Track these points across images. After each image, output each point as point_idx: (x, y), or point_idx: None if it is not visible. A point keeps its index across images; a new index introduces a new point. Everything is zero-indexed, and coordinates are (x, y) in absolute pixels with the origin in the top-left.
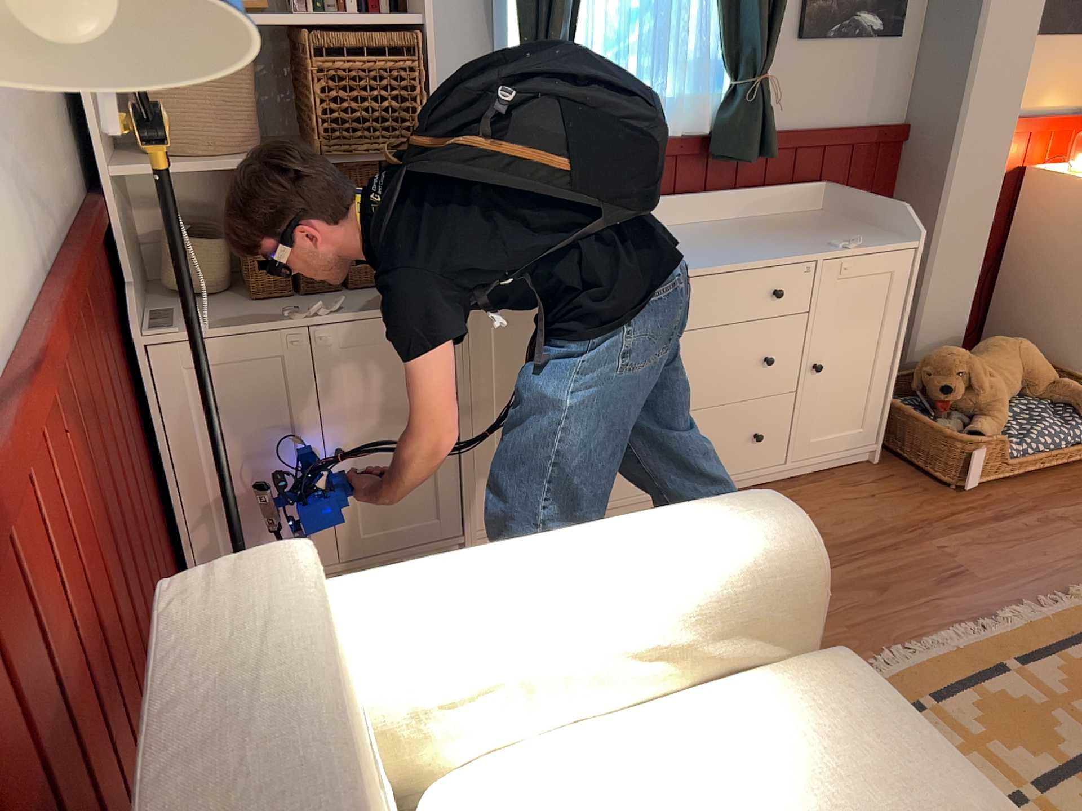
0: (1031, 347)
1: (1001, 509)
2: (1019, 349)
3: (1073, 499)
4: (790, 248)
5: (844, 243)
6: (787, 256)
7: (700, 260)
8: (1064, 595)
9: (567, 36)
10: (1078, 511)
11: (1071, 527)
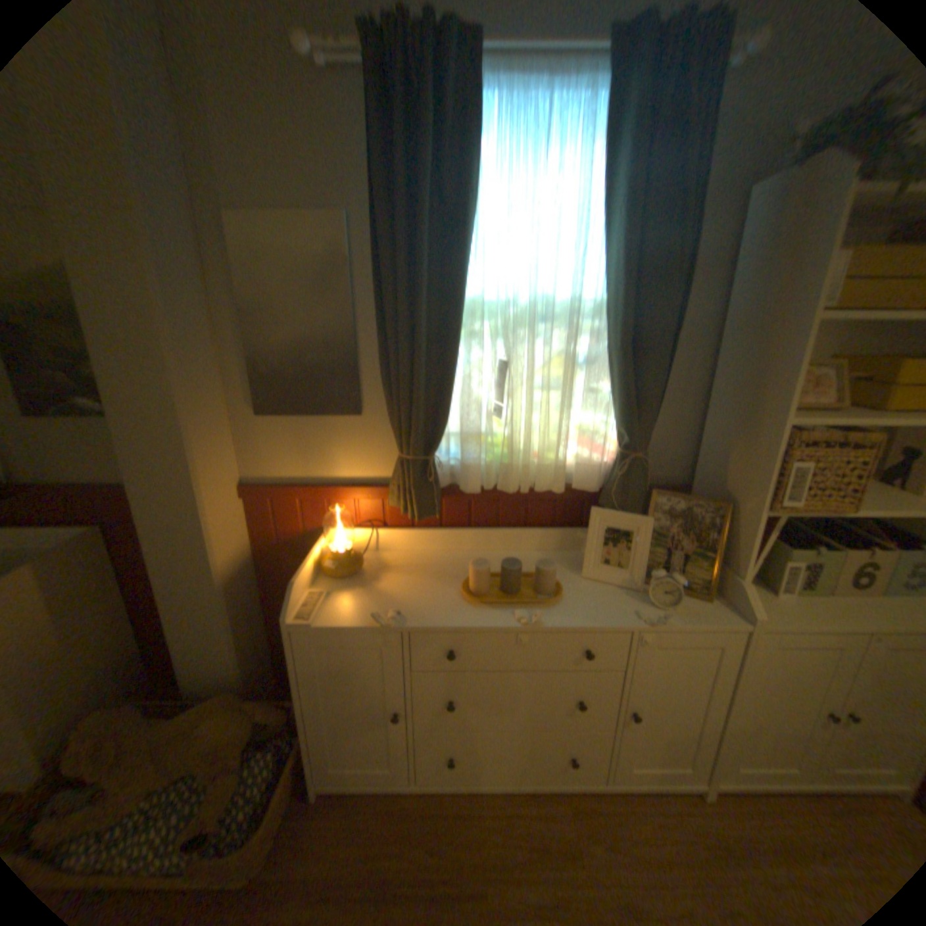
0: (213, 727)
1: None
2: (200, 726)
3: None
4: None
5: None
6: None
7: None
8: None
9: None
10: None
11: None
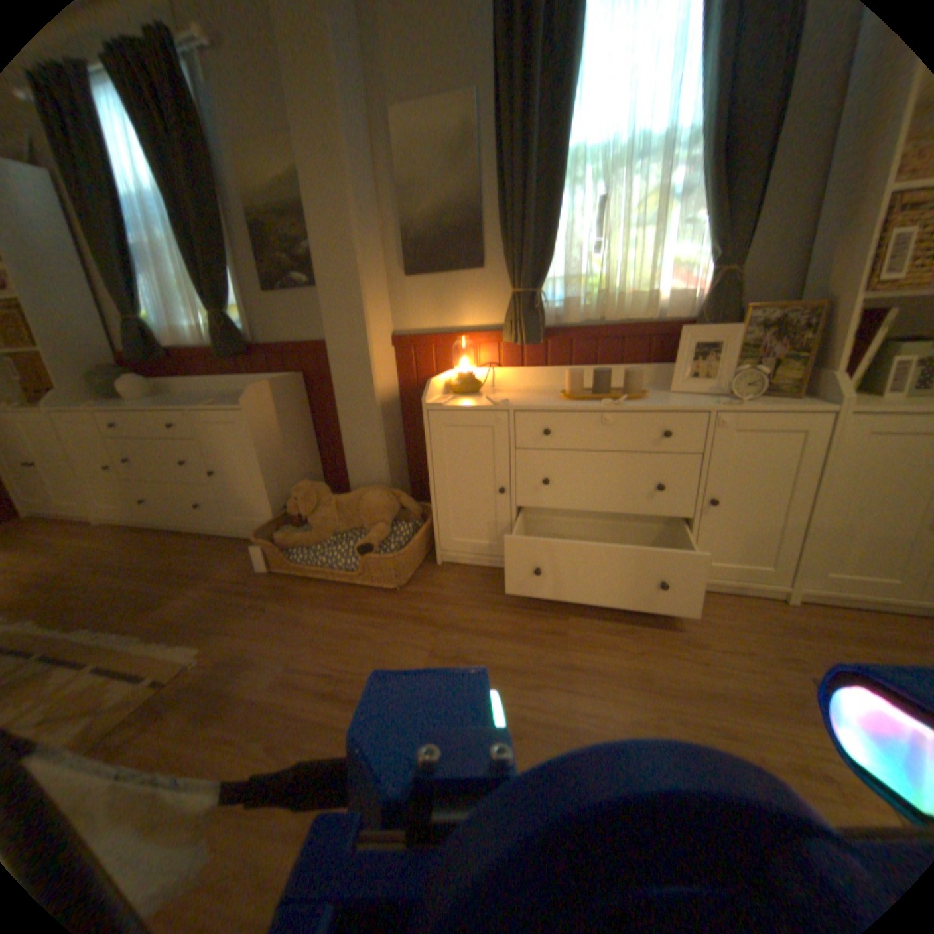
0: (375, 495)
1: (257, 590)
2: (367, 494)
3: (300, 604)
4: (194, 403)
5: (207, 402)
6: (177, 406)
7: (148, 404)
8: (146, 643)
9: (125, 298)
10: (282, 611)
11: (252, 616)
